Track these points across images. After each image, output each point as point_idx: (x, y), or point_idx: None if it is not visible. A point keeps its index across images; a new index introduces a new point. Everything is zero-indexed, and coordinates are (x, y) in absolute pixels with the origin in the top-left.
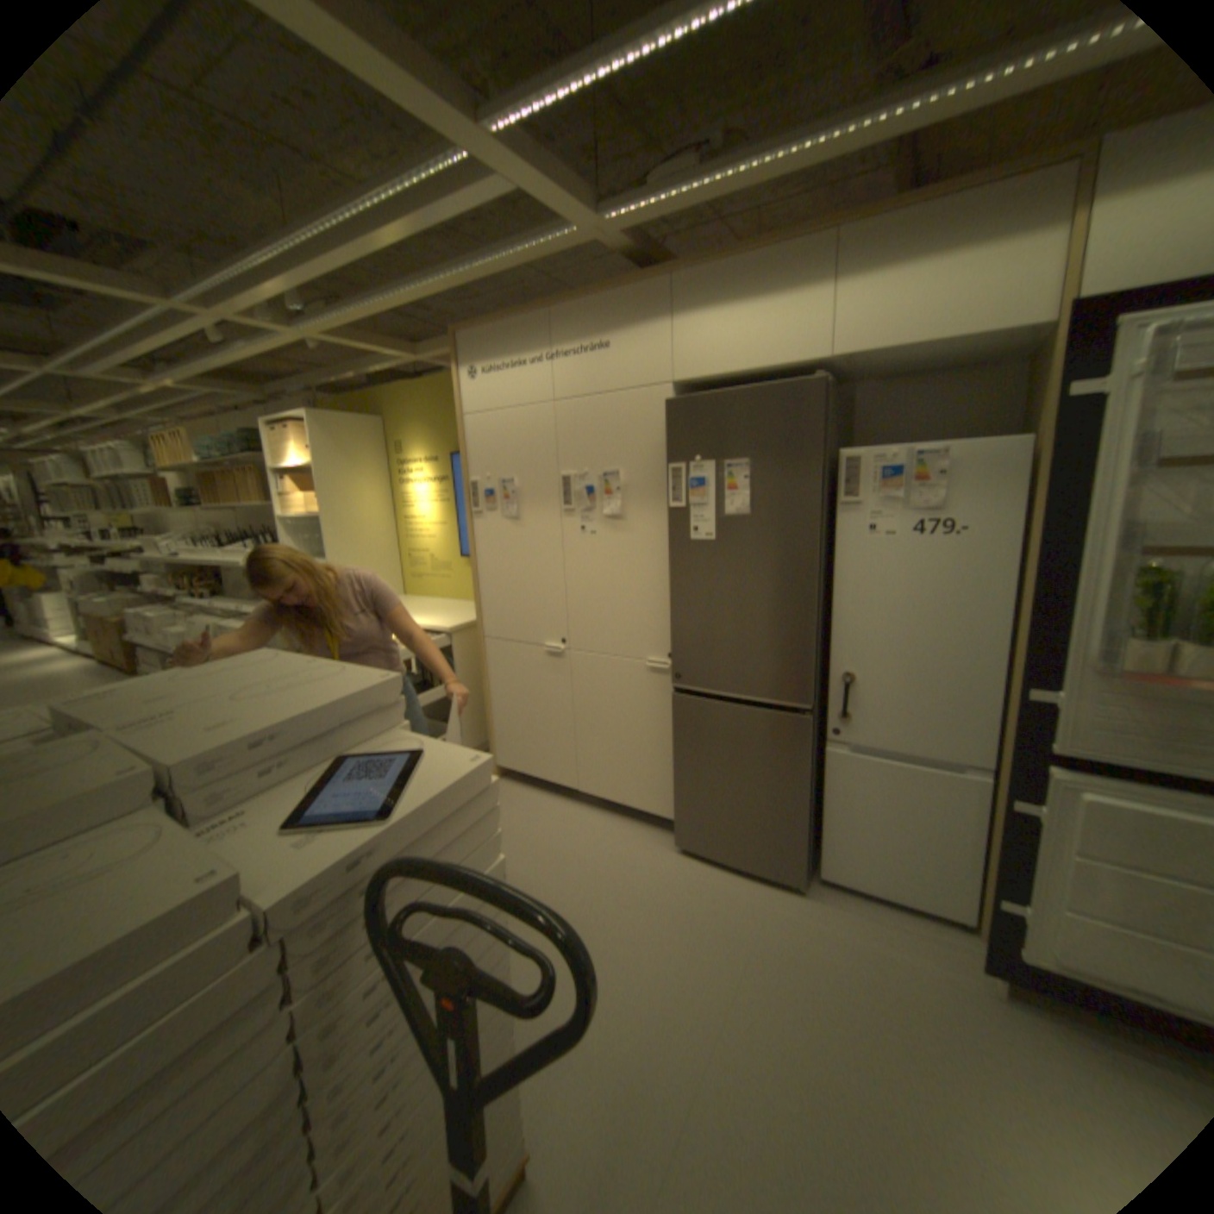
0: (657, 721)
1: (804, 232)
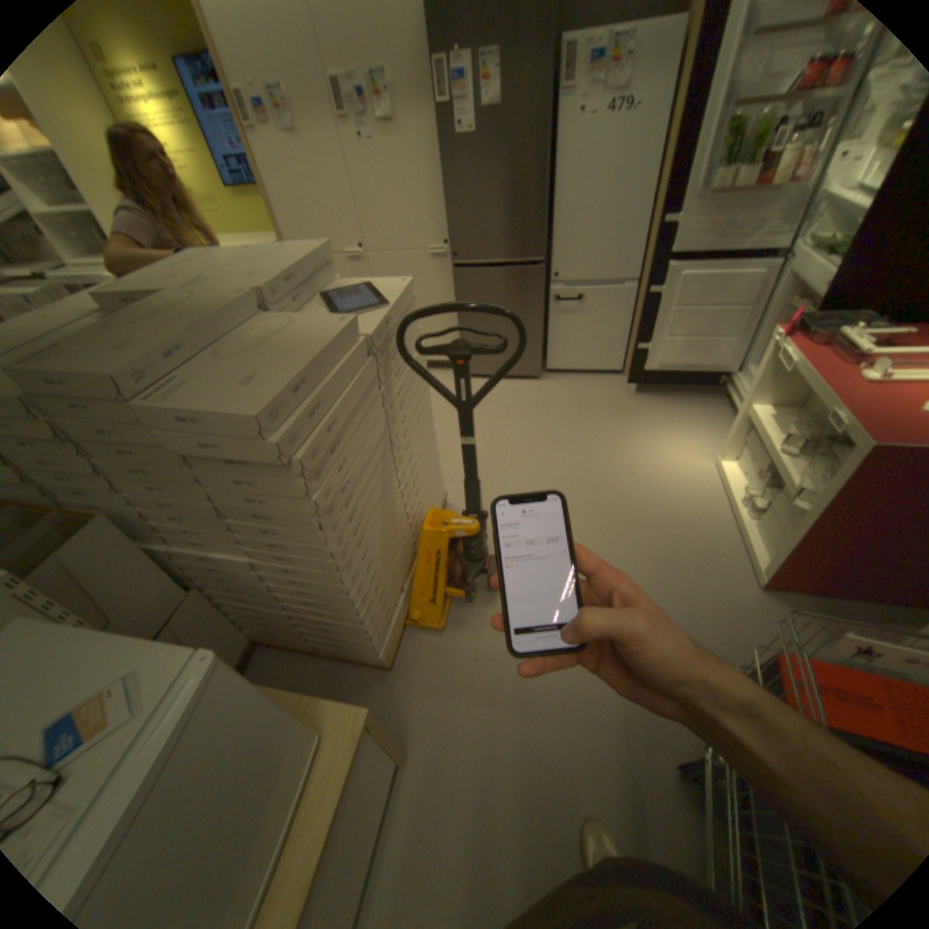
0: (442, 295)
1: None
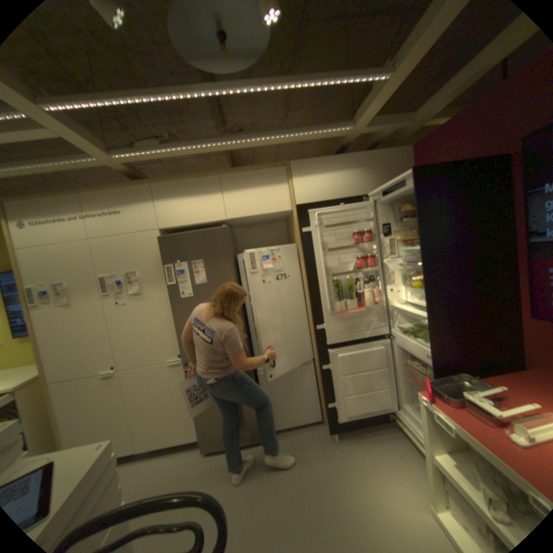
0: (178, 391)
1: (207, 174)
